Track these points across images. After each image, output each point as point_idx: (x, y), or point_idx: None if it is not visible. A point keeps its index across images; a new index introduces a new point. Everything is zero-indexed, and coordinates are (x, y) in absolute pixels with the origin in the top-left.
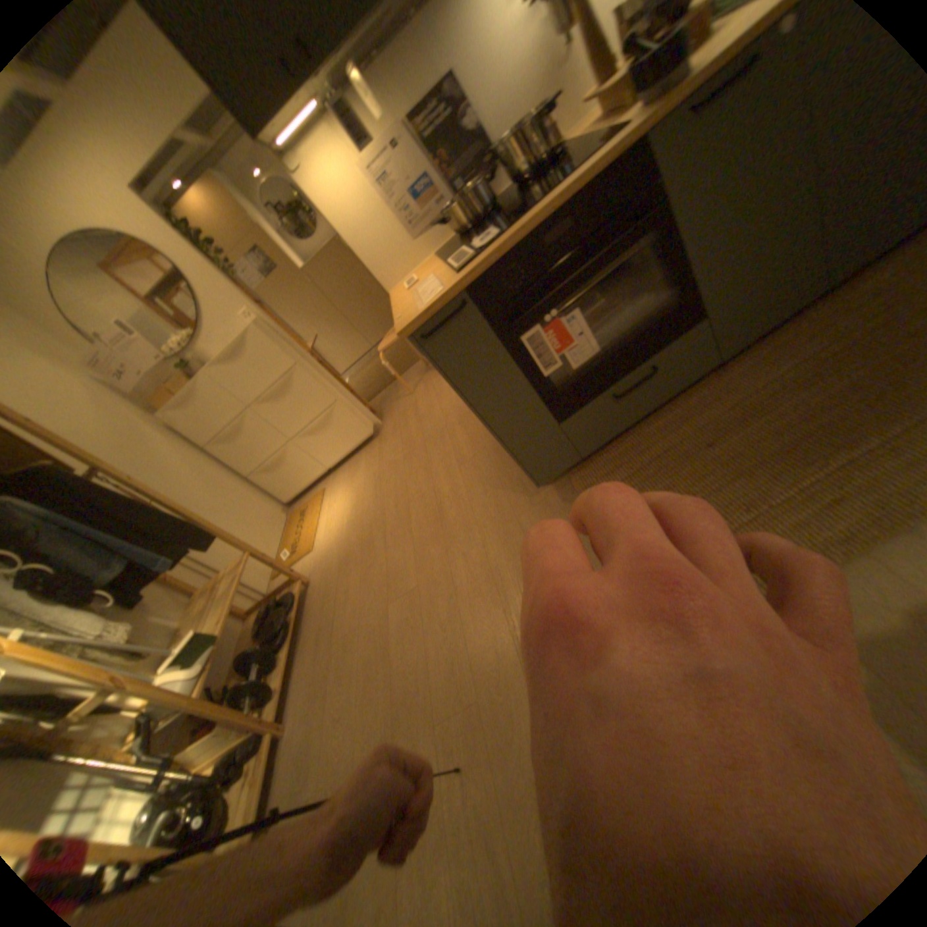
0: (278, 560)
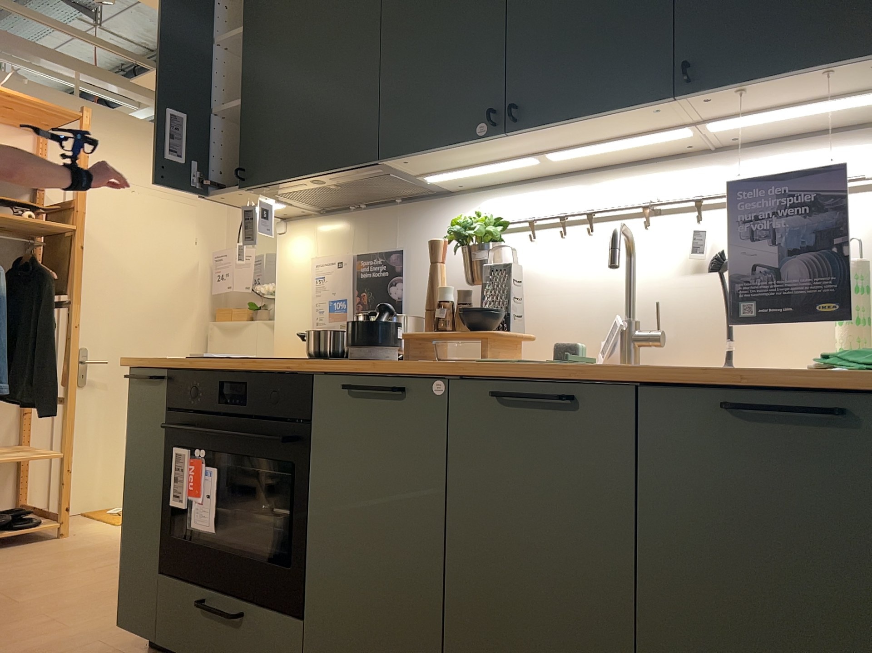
0: (106, 510)
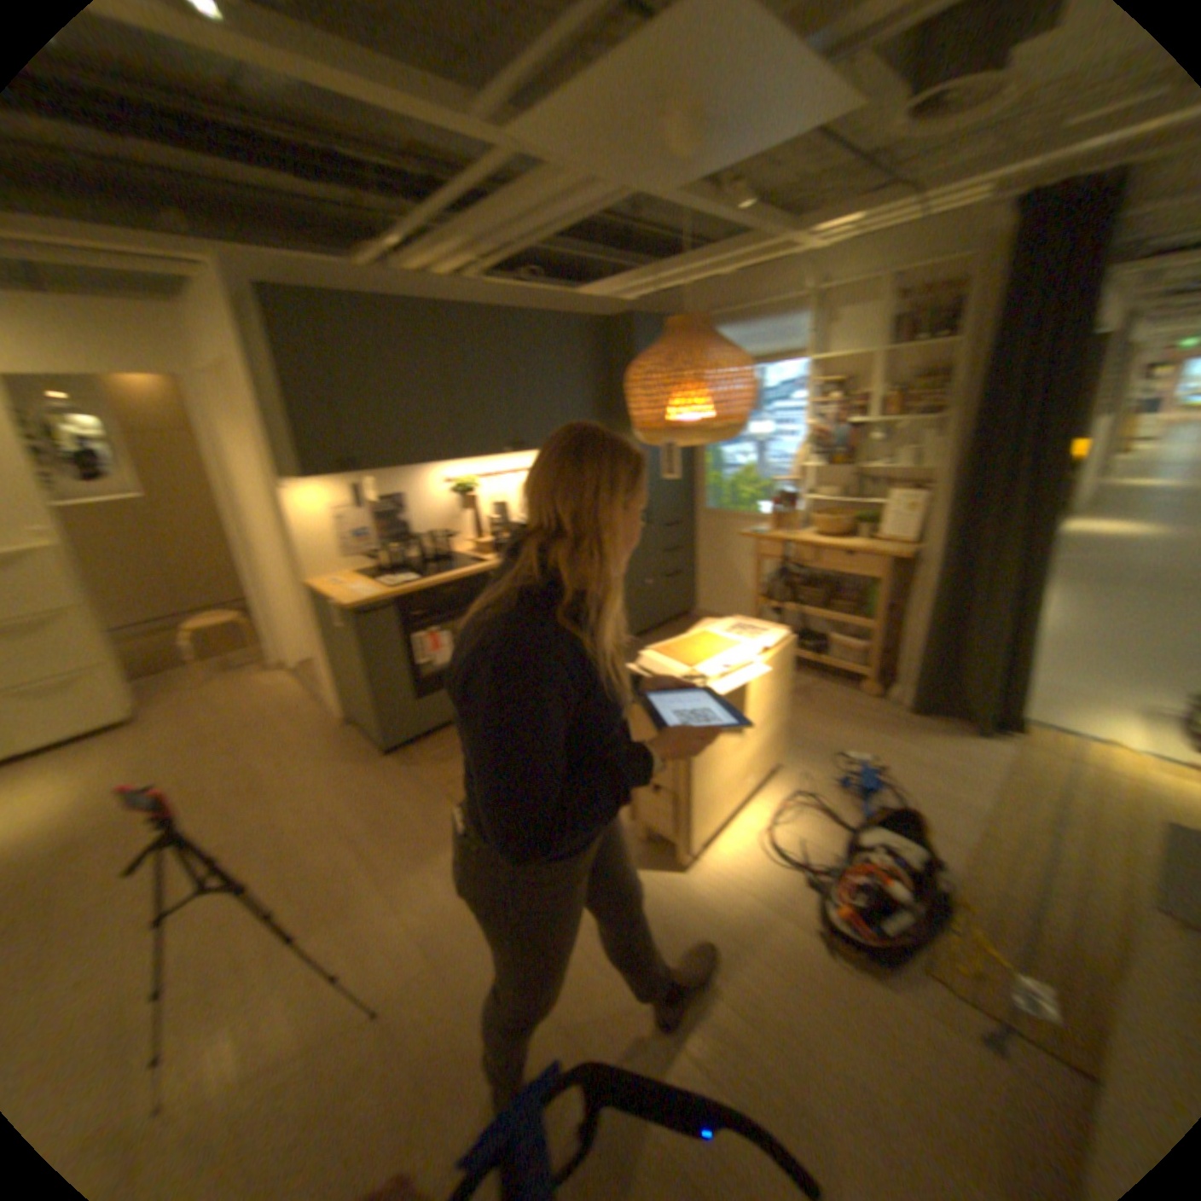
0: None
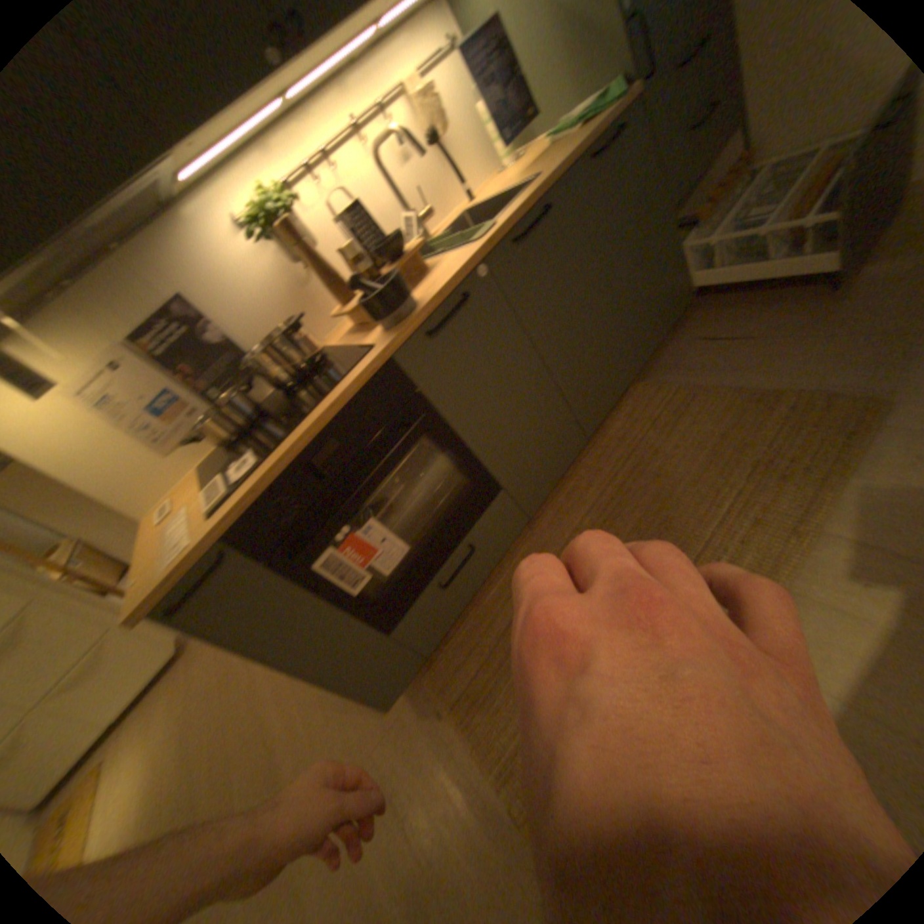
0: None
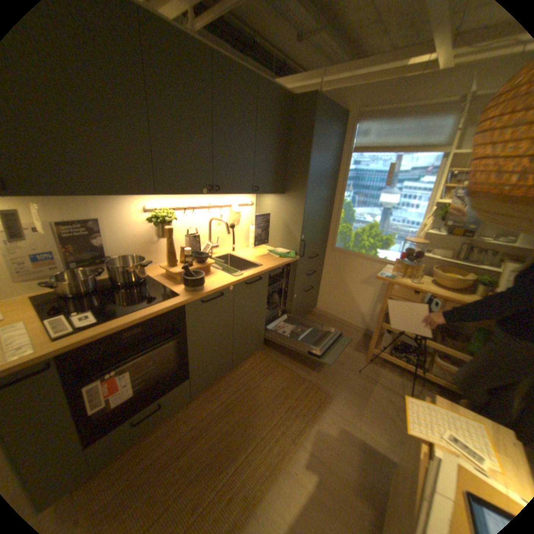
0: None
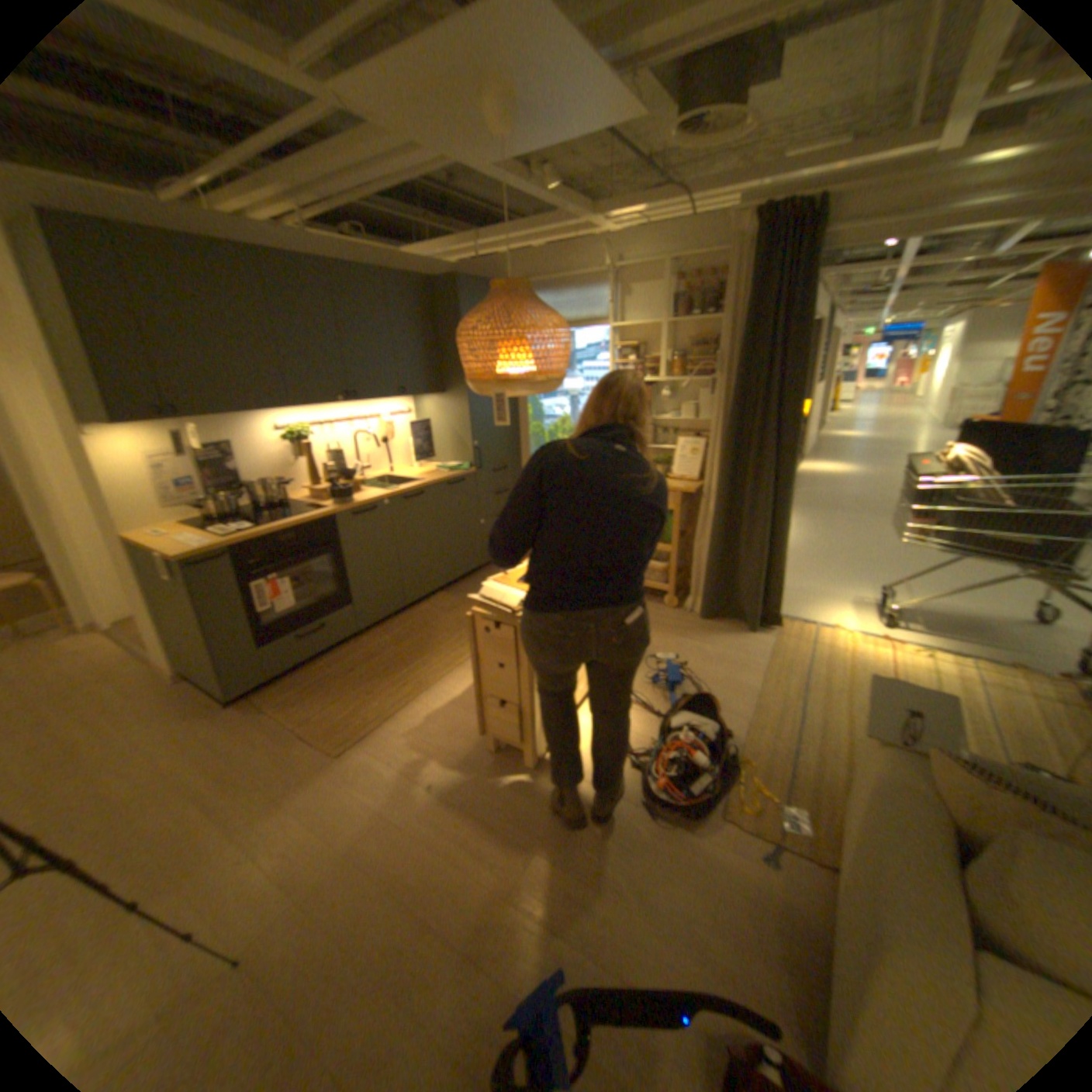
0: None
